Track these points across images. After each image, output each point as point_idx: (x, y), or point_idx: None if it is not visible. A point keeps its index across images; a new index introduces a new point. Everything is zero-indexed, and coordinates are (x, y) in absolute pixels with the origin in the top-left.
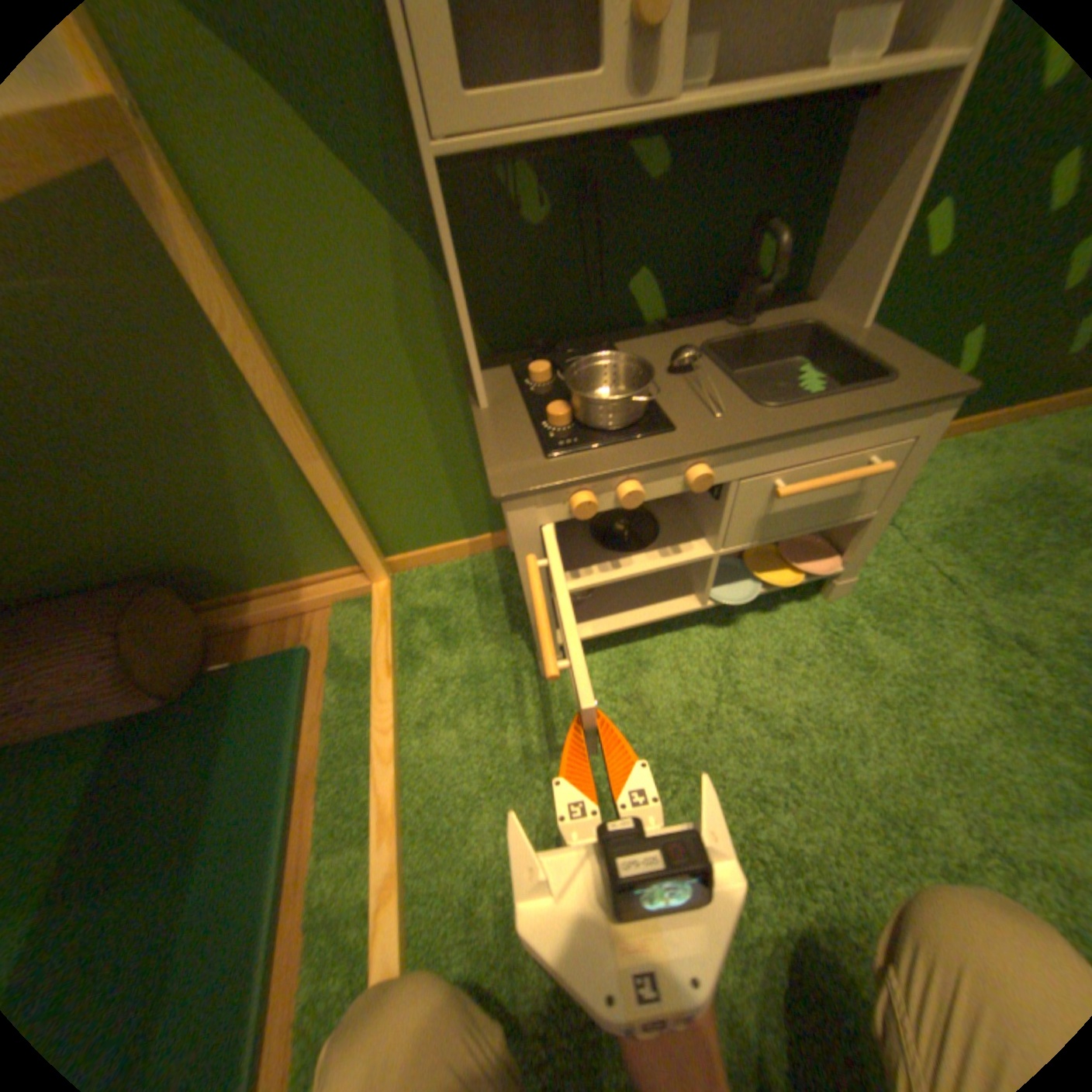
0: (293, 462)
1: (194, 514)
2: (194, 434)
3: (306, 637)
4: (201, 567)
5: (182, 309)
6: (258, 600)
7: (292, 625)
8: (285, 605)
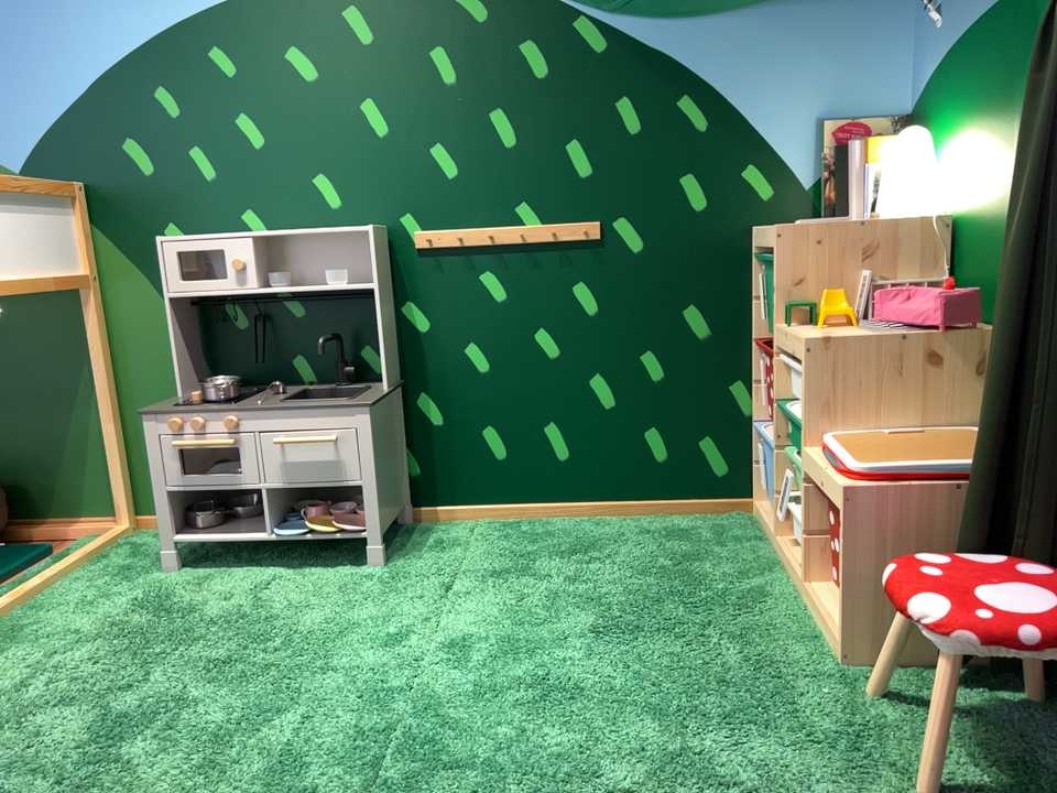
0: (102, 428)
1: (41, 449)
2: (62, 401)
3: (57, 548)
4: (28, 489)
5: (82, 343)
6: (46, 525)
7: (55, 542)
8: (58, 527)
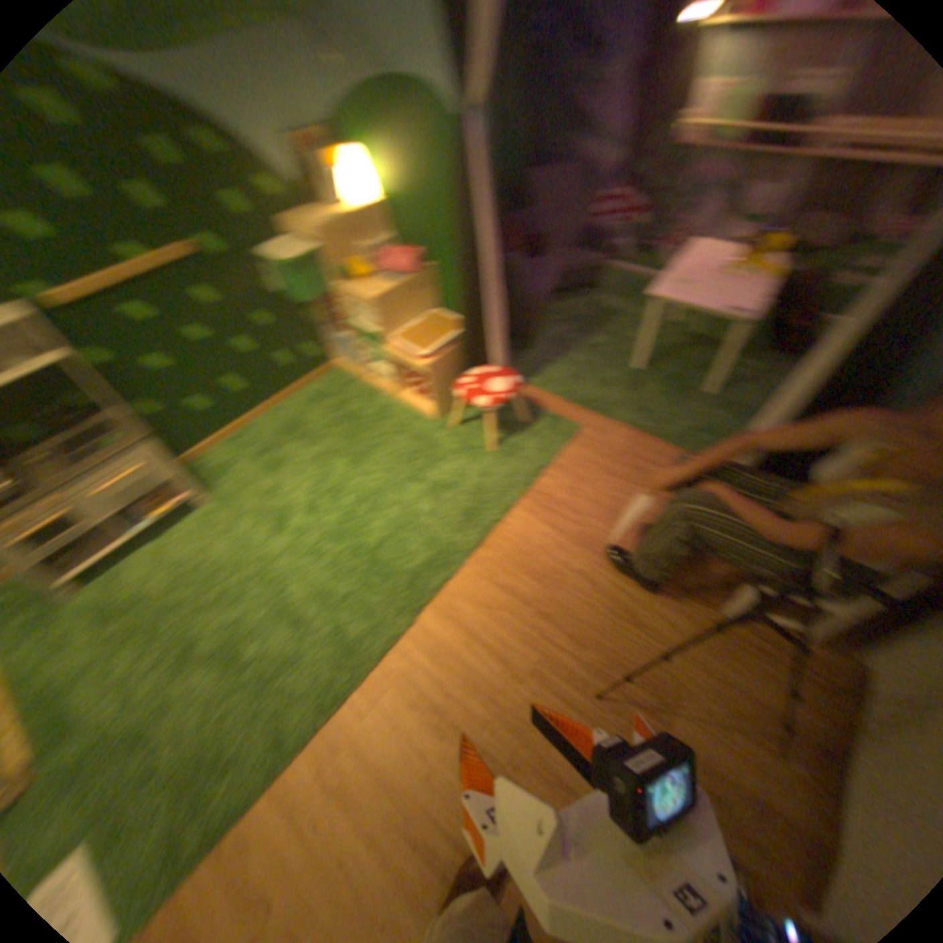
0: None
1: None
2: None
3: None
4: None
5: None
6: None
7: None
8: None
